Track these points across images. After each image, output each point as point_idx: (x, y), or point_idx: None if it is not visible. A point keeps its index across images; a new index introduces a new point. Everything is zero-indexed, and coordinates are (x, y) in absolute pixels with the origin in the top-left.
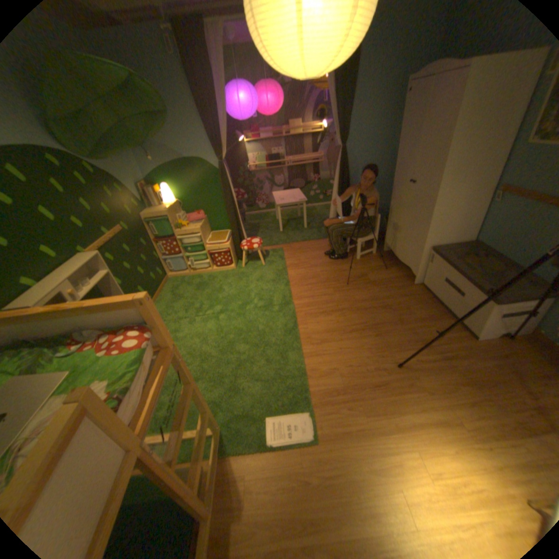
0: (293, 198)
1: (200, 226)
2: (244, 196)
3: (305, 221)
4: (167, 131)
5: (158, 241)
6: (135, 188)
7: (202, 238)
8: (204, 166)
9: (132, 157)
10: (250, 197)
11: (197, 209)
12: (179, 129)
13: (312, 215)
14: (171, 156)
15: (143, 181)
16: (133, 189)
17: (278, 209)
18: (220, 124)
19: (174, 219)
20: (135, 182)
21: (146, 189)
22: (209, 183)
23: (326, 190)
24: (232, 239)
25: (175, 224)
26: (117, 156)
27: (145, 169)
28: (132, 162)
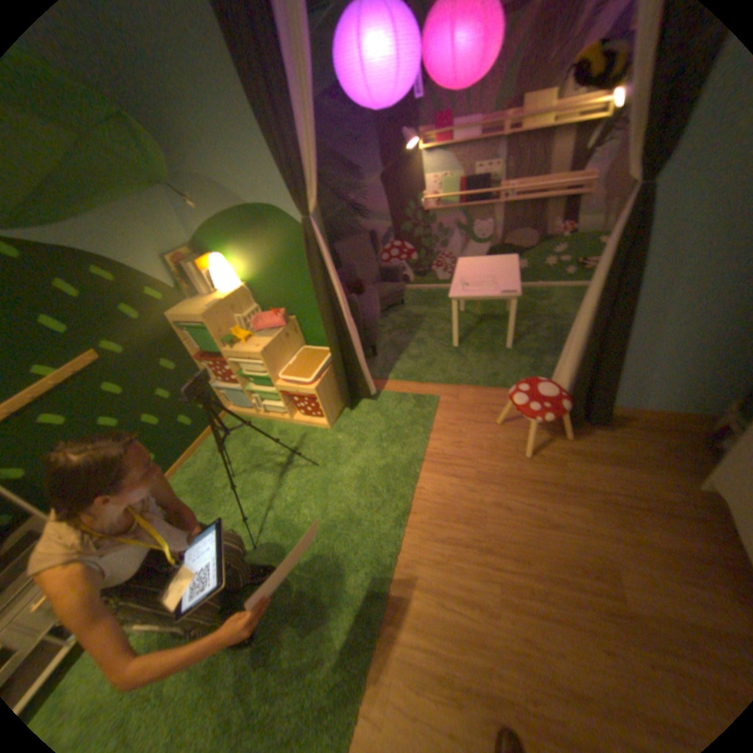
0: (491, 285)
1: (264, 348)
2: (413, 256)
3: (512, 335)
4: (209, 149)
5: (200, 361)
6: (162, 264)
7: (268, 371)
8: (284, 223)
9: (162, 203)
10: (423, 260)
11: (279, 303)
12: (229, 145)
13: (537, 316)
14: (225, 202)
15: (187, 248)
16: (153, 269)
17: (454, 306)
18: (303, 128)
19: (224, 328)
20: (162, 254)
21: (186, 265)
22: (295, 258)
23: (588, 257)
24: (333, 372)
25: (225, 337)
26: (111, 209)
27: (190, 225)
28: (162, 213)
